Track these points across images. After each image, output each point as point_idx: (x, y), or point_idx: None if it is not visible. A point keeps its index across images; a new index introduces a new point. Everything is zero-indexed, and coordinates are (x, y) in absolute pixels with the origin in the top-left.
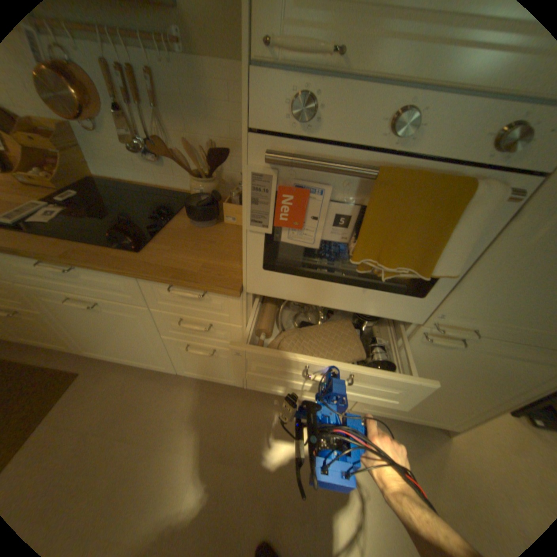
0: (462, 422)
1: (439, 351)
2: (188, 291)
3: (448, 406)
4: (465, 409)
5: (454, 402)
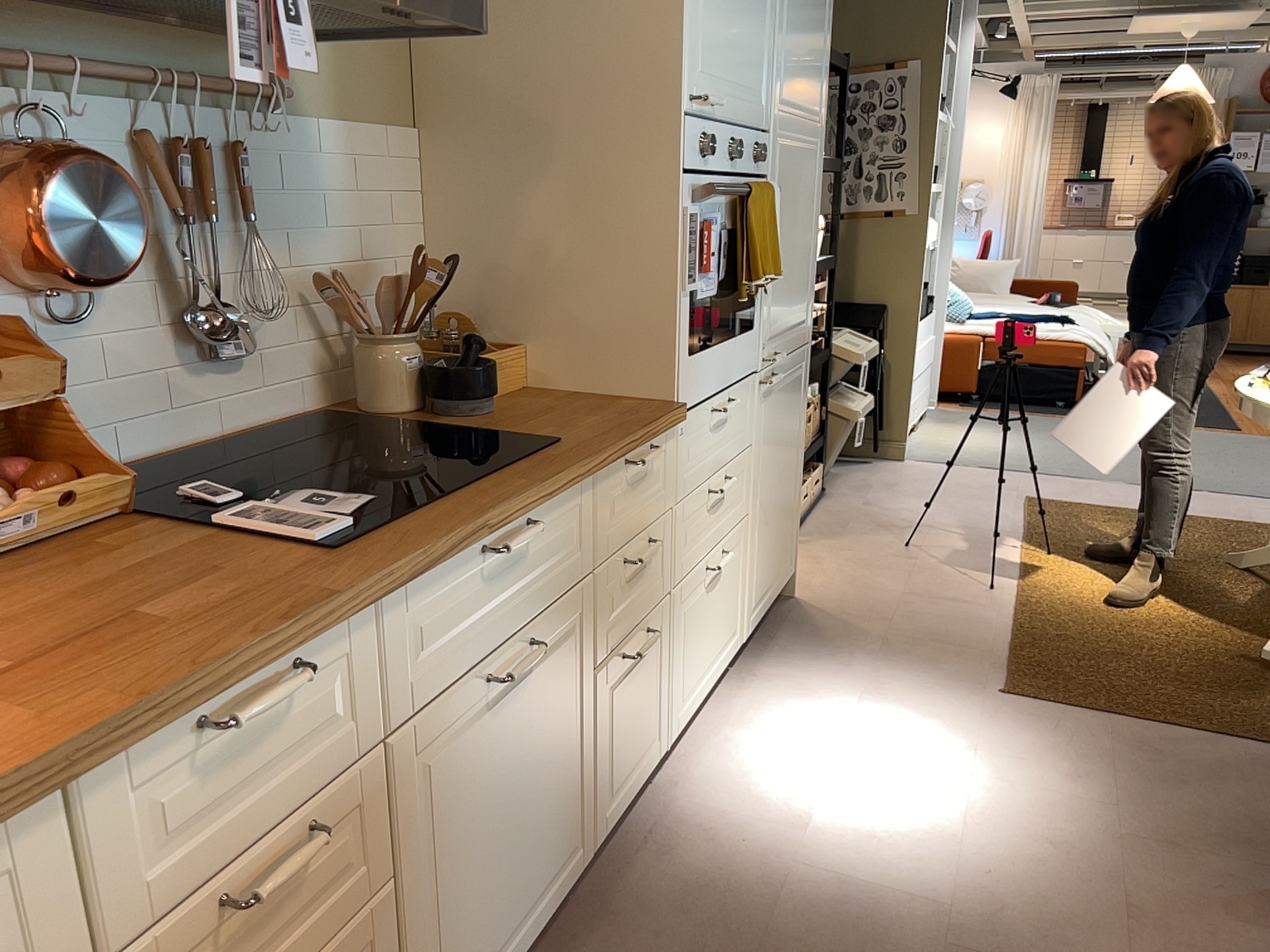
0: (791, 542)
1: (767, 407)
2: (647, 451)
3: (782, 514)
4: (788, 506)
5: (783, 499)
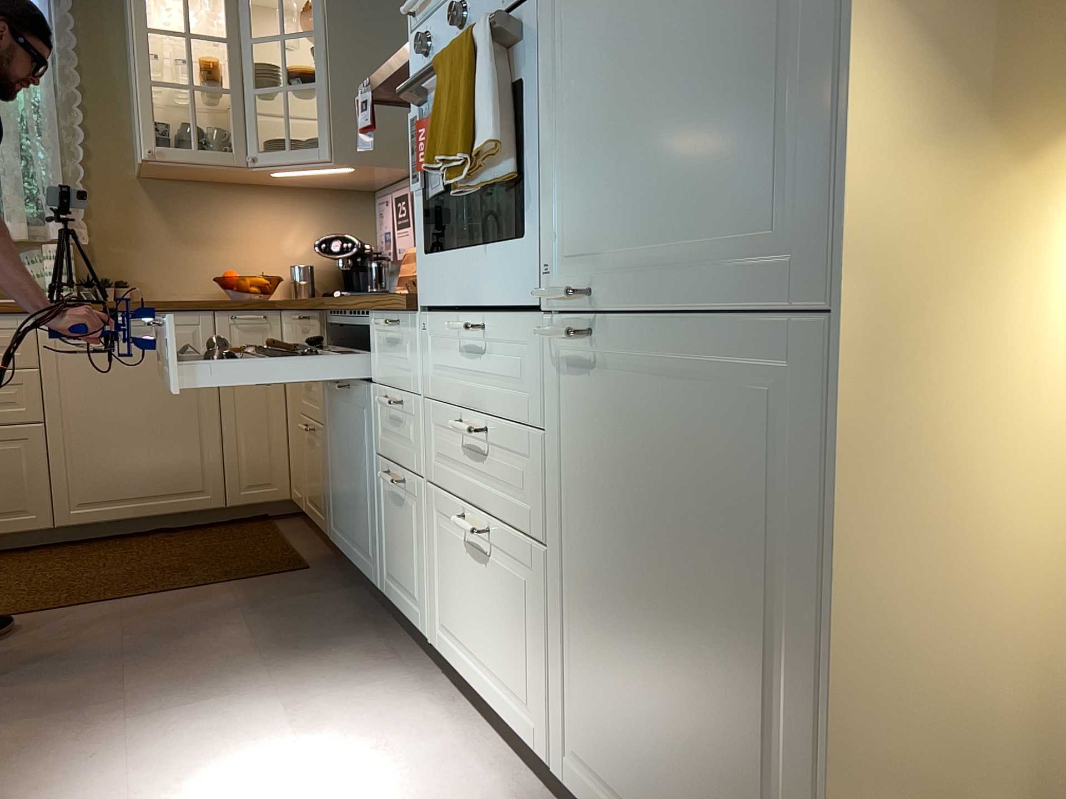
0: None
1: (588, 396)
2: (387, 320)
3: (700, 734)
4: (743, 763)
5: (700, 696)
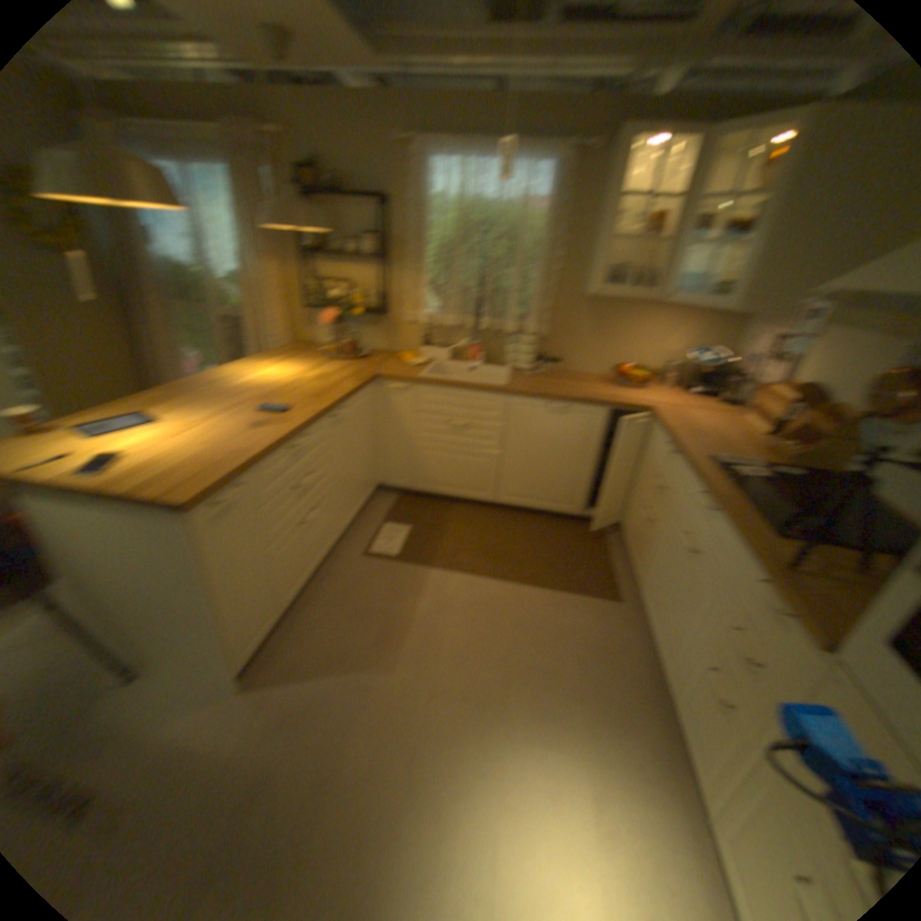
0: None
1: None
2: (779, 601)
3: None
4: None
5: None
